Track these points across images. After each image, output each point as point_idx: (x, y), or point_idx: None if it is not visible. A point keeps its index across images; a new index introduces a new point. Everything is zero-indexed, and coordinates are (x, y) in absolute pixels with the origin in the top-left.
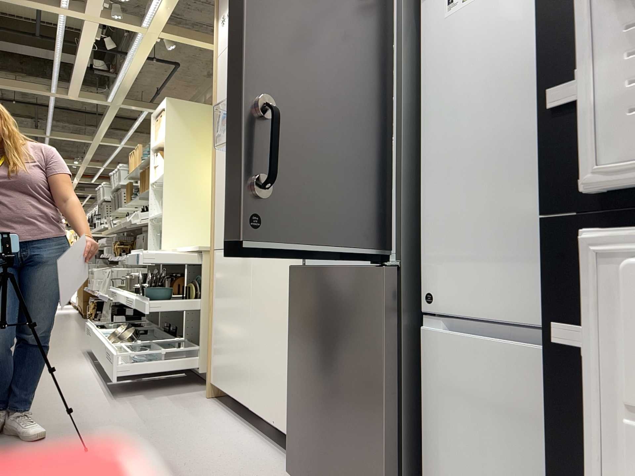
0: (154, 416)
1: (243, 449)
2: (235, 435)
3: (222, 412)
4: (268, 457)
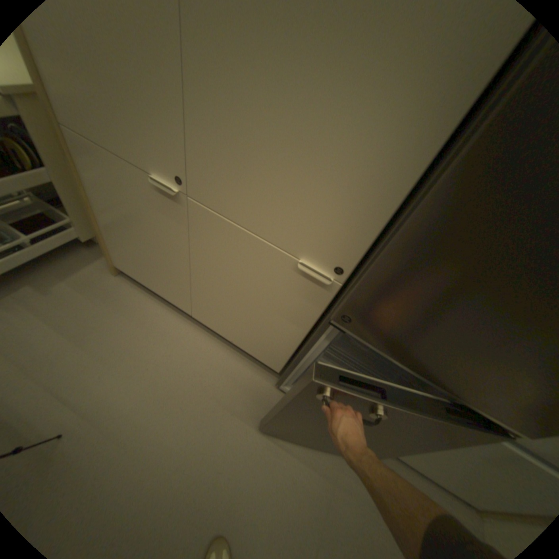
0: (80, 328)
1: (208, 359)
2: (187, 338)
3: (148, 300)
4: (234, 363)
